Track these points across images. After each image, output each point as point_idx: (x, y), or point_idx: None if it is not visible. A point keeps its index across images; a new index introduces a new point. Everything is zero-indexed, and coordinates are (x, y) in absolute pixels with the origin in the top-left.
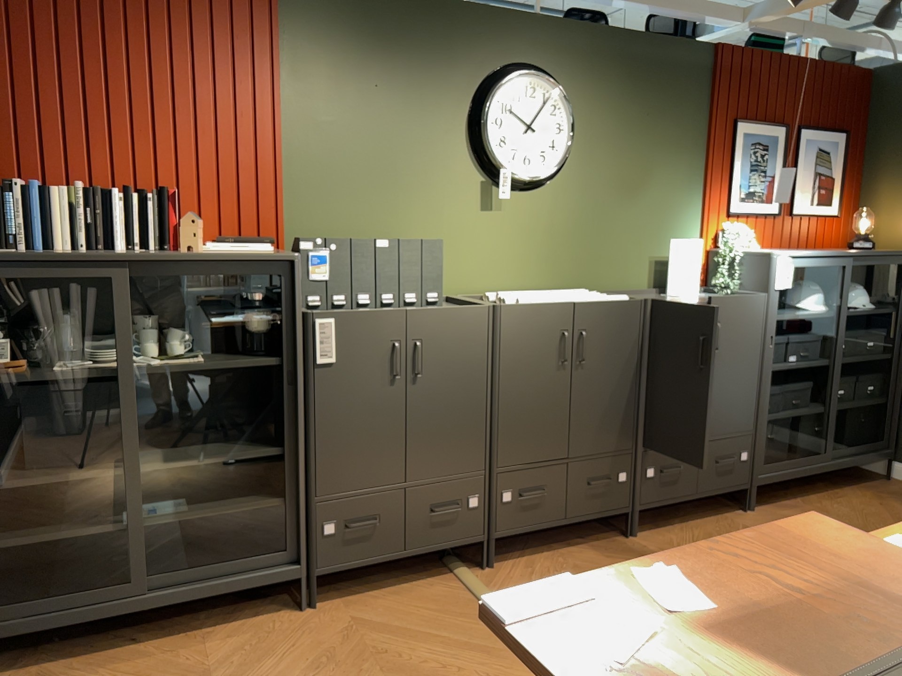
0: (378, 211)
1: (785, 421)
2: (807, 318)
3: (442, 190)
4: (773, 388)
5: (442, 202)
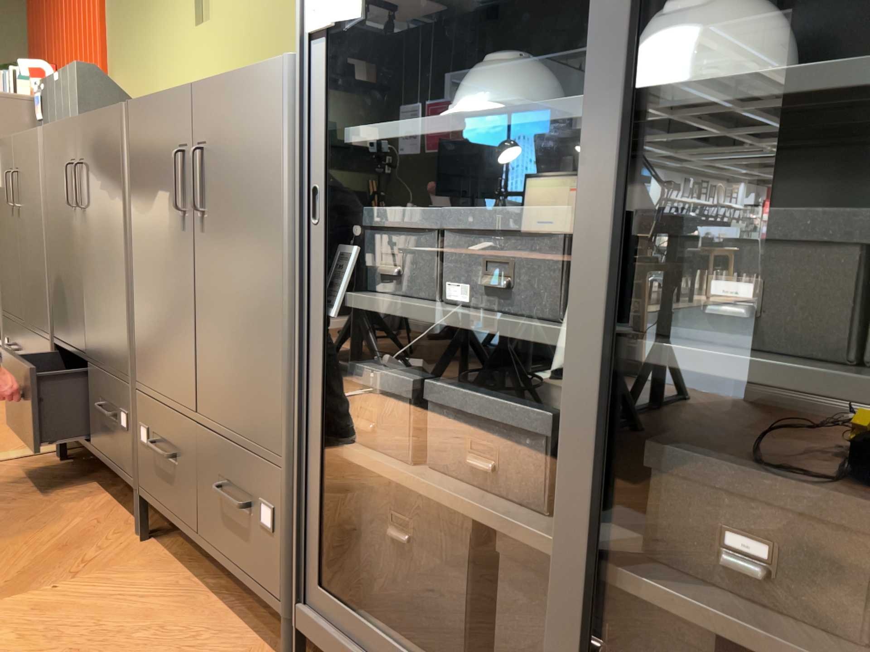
0: (142, 55)
1: (449, 517)
2: (472, 127)
3: (171, 15)
4: (389, 374)
5: (172, 29)
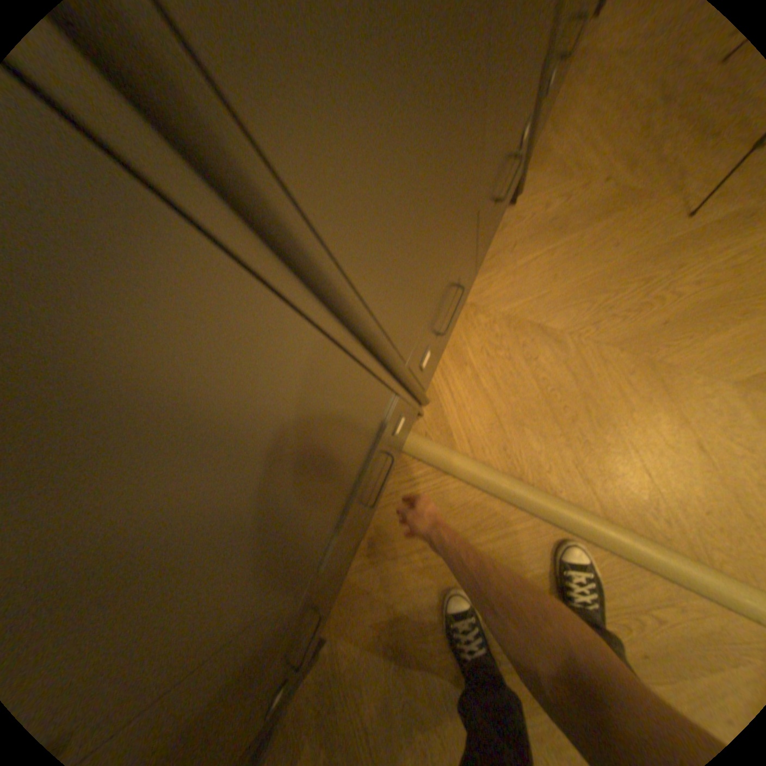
0: None
1: None
2: None
3: None
4: None
5: None
